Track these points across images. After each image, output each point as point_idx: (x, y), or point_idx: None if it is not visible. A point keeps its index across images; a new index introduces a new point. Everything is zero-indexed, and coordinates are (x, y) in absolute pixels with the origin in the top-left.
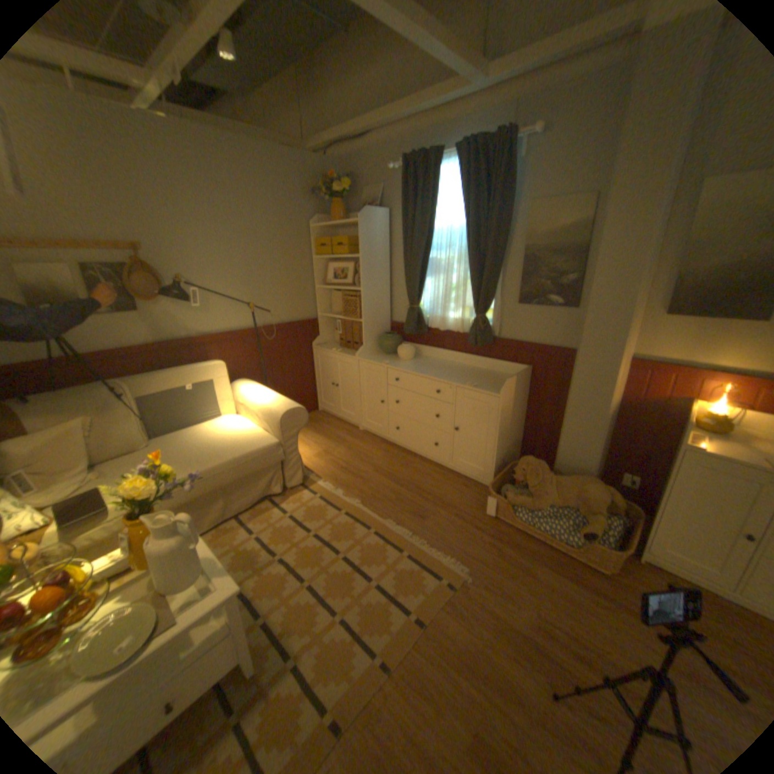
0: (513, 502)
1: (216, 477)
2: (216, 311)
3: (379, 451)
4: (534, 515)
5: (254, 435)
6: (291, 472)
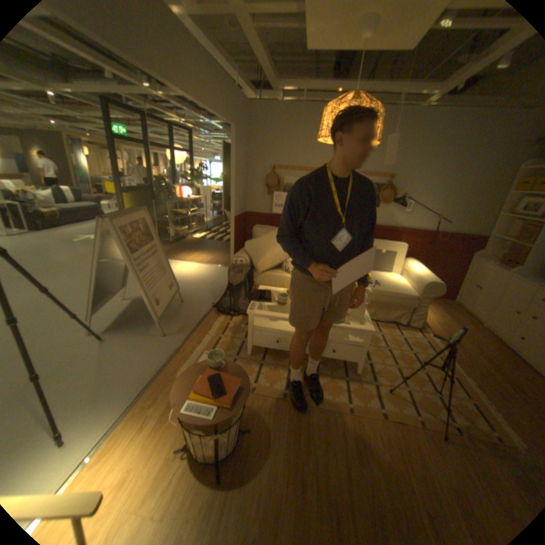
0: None
1: (378, 296)
2: (416, 216)
3: (493, 346)
4: None
5: (405, 288)
6: (416, 319)
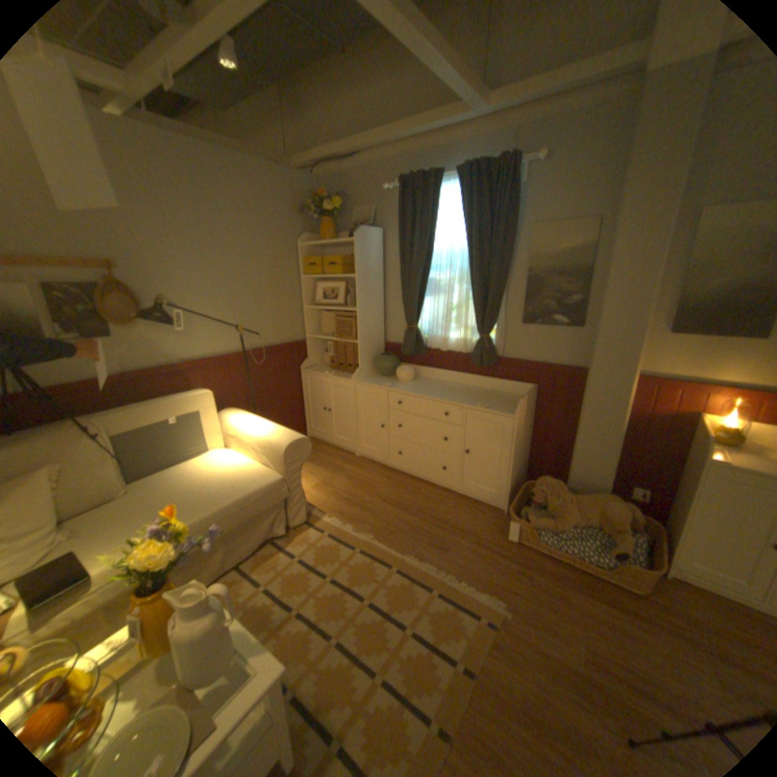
0: (536, 526)
1: (218, 524)
2: (200, 335)
3: (381, 478)
4: (559, 538)
5: (253, 471)
6: (295, 510)
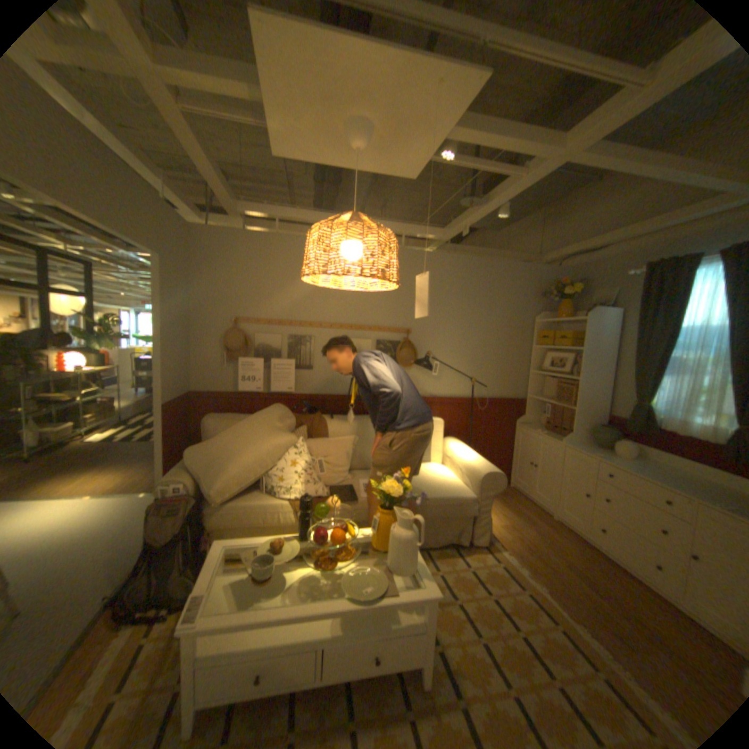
0: None
1: (424, 508)
2: (445, 380)
3: (576, 549)
4: None
5: (456, 485)
6: (480, 531)
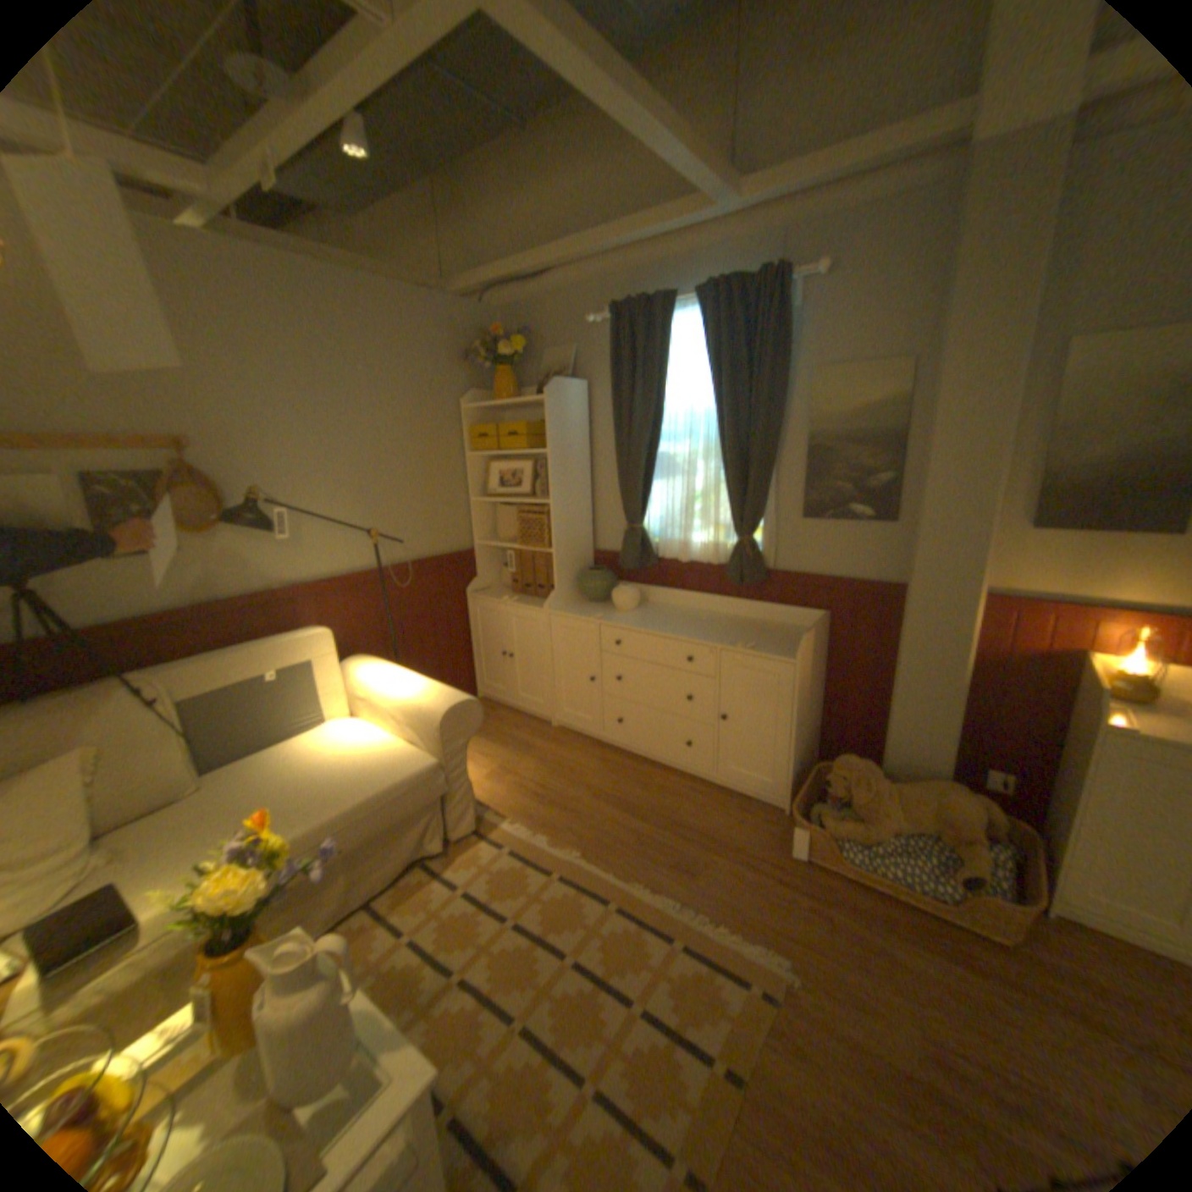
0: (835, 834)
1: (336, 837)
2: (313, 545)
3: (591, 761)
4: (872, 854)
5: (392, 754)
6: (456, 813)
